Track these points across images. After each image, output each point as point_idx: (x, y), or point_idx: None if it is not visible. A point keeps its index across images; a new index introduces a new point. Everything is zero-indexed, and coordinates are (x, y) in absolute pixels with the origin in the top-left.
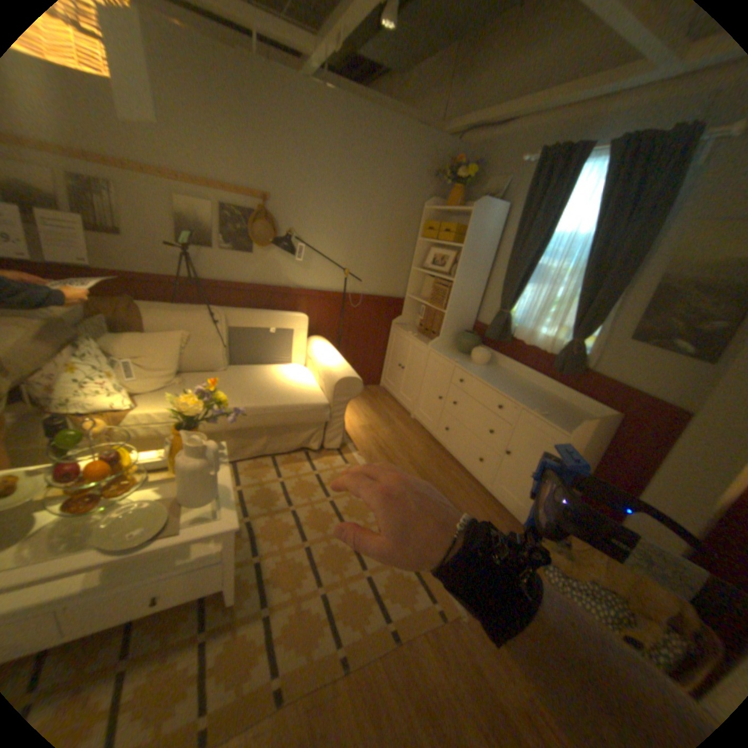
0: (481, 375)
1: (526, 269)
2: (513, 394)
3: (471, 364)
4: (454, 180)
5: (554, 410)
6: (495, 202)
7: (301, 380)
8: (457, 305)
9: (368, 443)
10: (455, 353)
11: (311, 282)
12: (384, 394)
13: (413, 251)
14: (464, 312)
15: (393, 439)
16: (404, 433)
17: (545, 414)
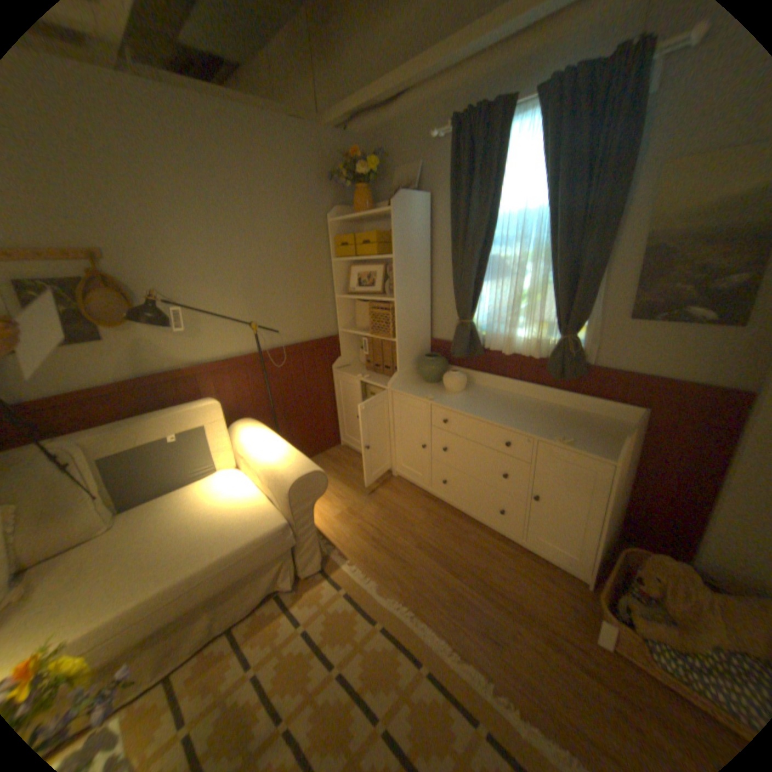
0: (467, 408)
1: (478, 266)
2: (516, 422)
3: (448, 395)
4: (353, 181)
5: (573, 429)
6: (414, 194)
7: (236, 495)
8: (406, 328)
9: (355, 539)
10: (423, 385)
11: (209, 351)
12: (350, 455)
13: (331, 276)
14: (416, 333)
15: (384, 517)
16: (393, 502)
17: (571, 441)
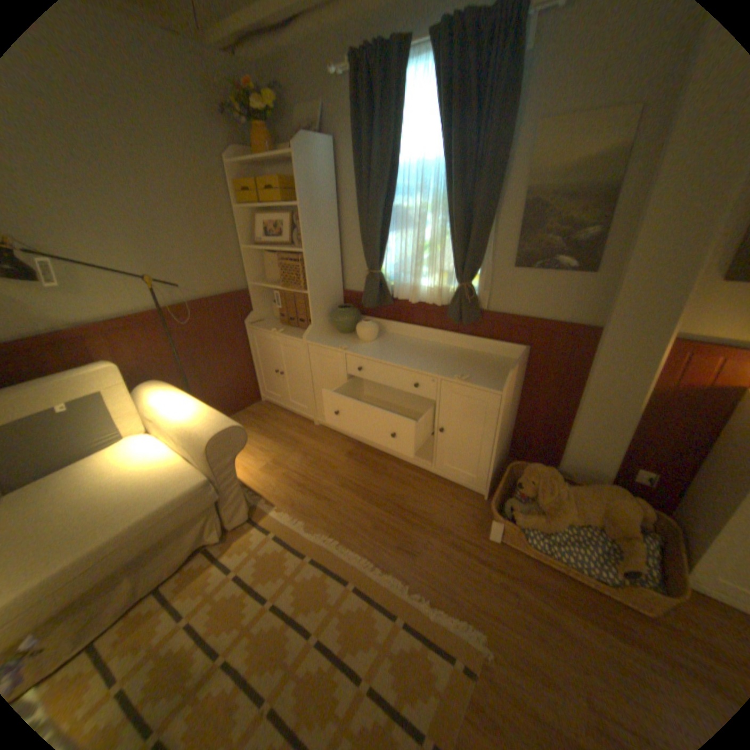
0: (379, 355)
1: (382, 216)
2: (422, 364)
3: (361, 344)
4: (249, 116)
5: (469, 367)
6: (315, 136)
7: (148, 459)
8: (317, 280)
9: (281, 487)
10: (337, 336)
11: (95, 308)
12: (272, 409)
13: (233, 224)
14: (327, 284)
15: (308, 463)
16: (316, 449)
17: (467, 377)
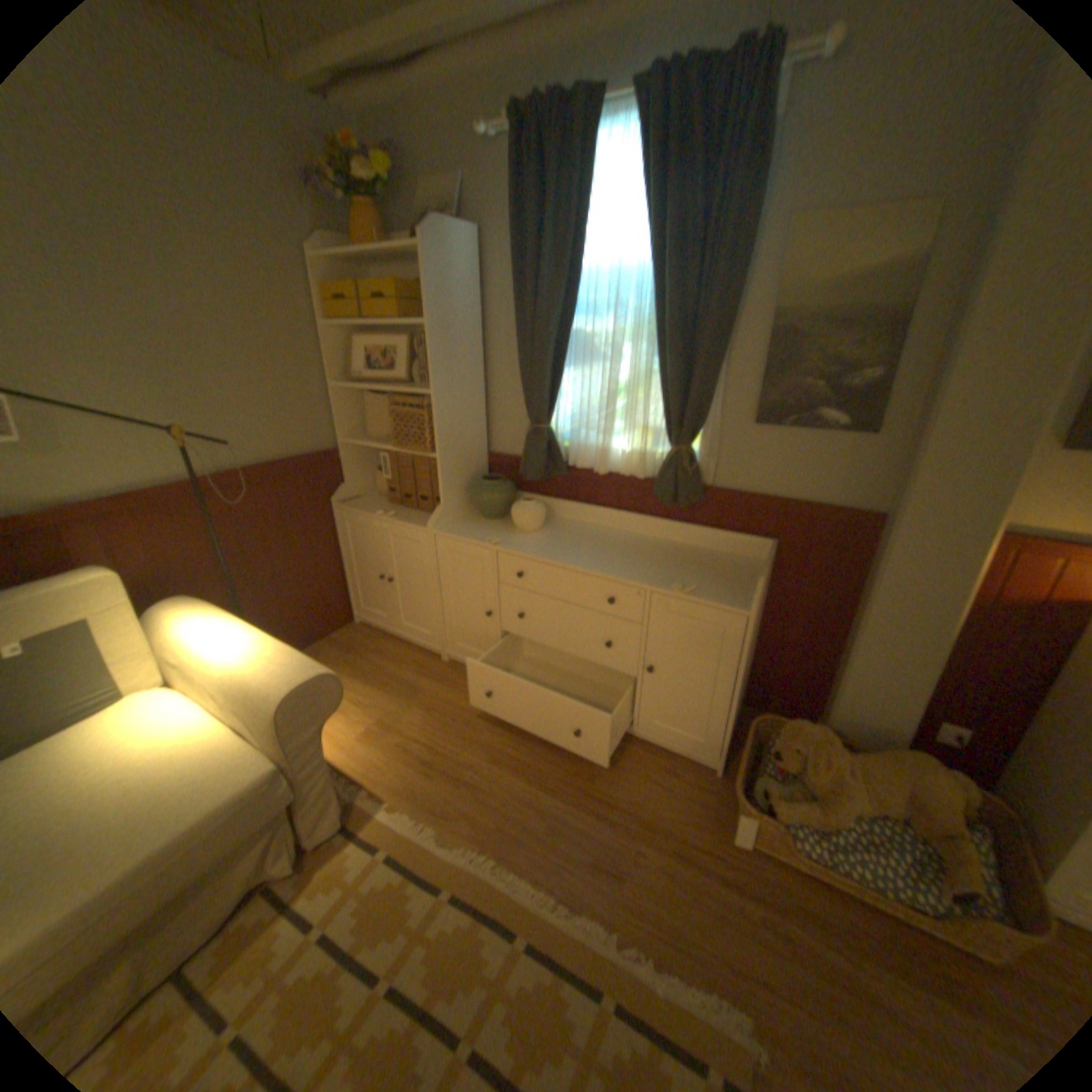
0: (550, 553)
1: (555, 344)
2: (619, 569)
3: (521, 536)
4: (347, 192)
5: (691, 572)
6: (453, 224)
7: (170, 735)
8: (451, 438)
9: (393, 768)
10: (481, 523)
11: (85, 479)
12: (372, 637)
13: (318, 351)
14: (466, 445)
15: (435, 726)
16: (447, 701)
17: (692, 589)
